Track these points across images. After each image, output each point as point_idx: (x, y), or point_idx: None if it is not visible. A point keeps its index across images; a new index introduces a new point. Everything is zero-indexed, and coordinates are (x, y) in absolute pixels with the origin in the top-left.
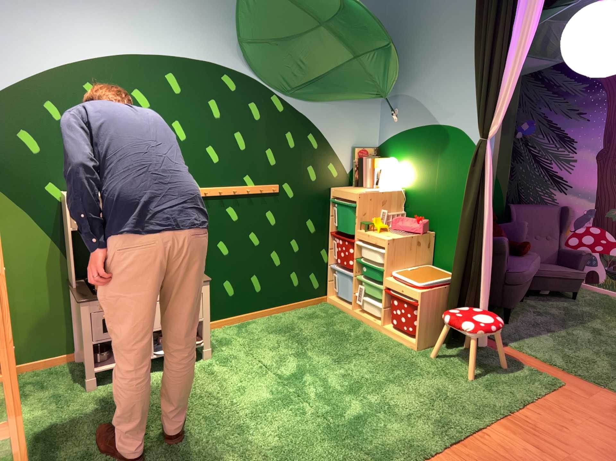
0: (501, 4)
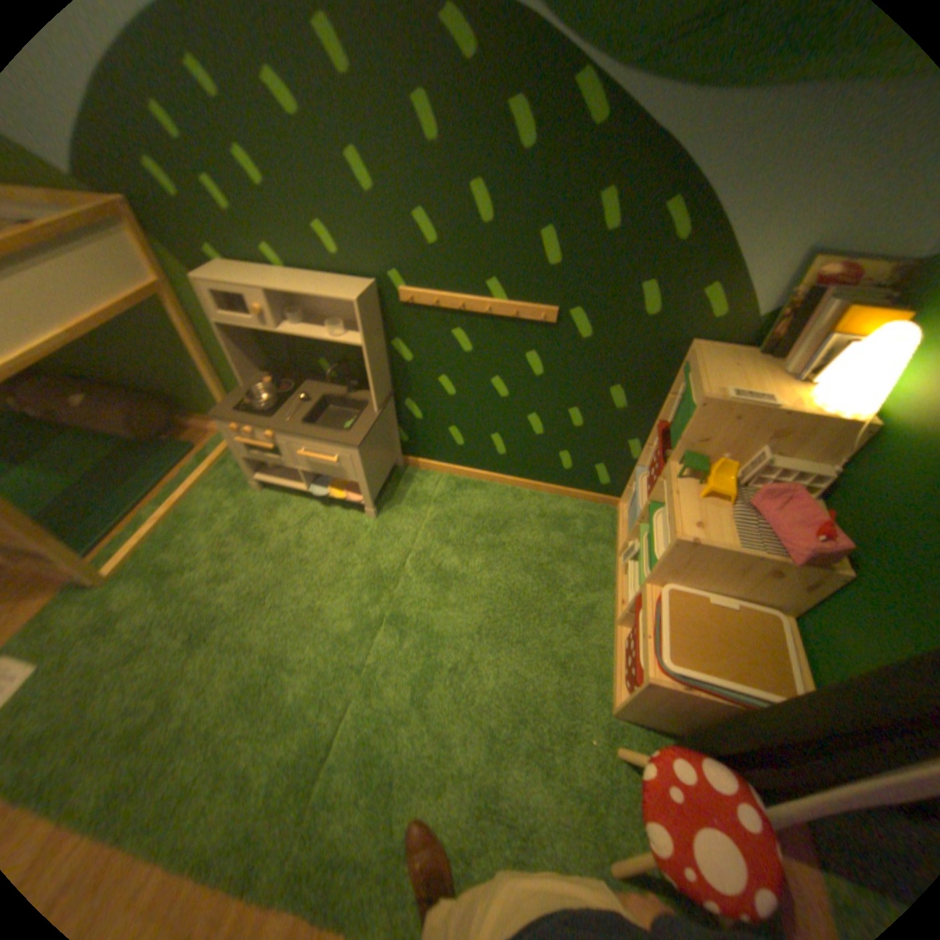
0: None
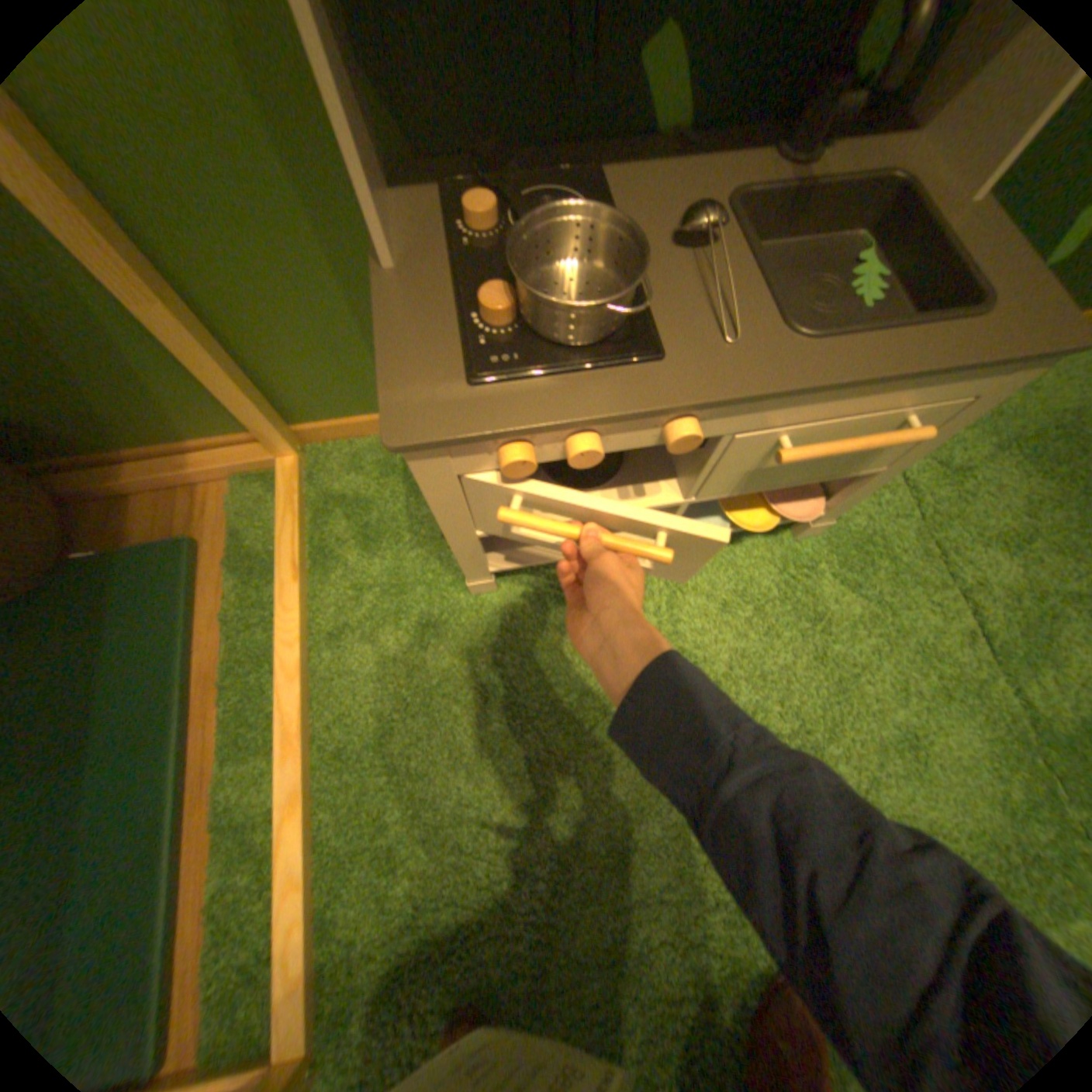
0: None
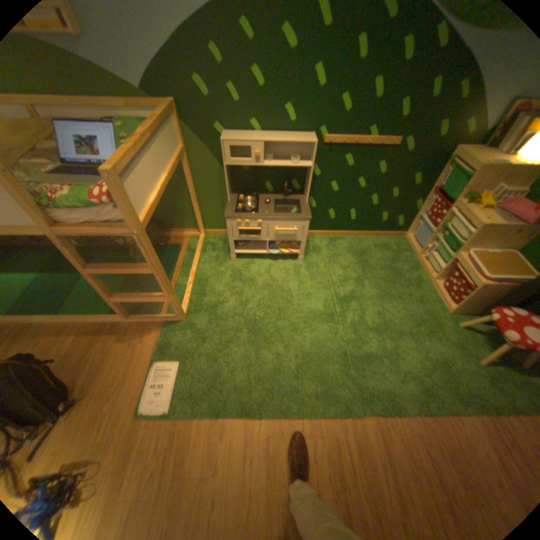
0: None
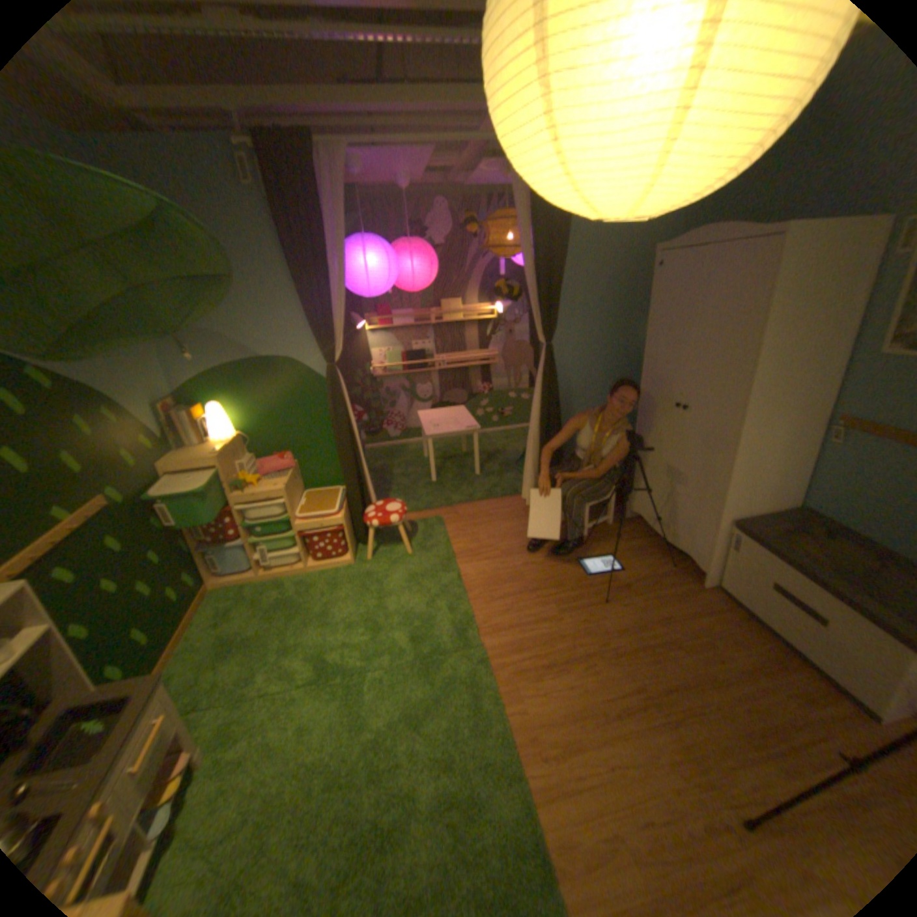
0: (308, 235)
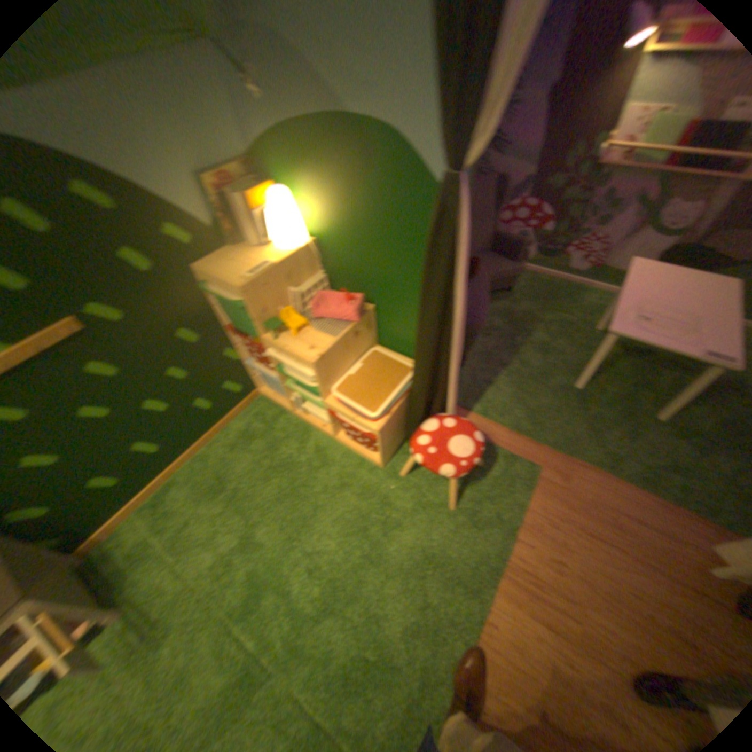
0: None
